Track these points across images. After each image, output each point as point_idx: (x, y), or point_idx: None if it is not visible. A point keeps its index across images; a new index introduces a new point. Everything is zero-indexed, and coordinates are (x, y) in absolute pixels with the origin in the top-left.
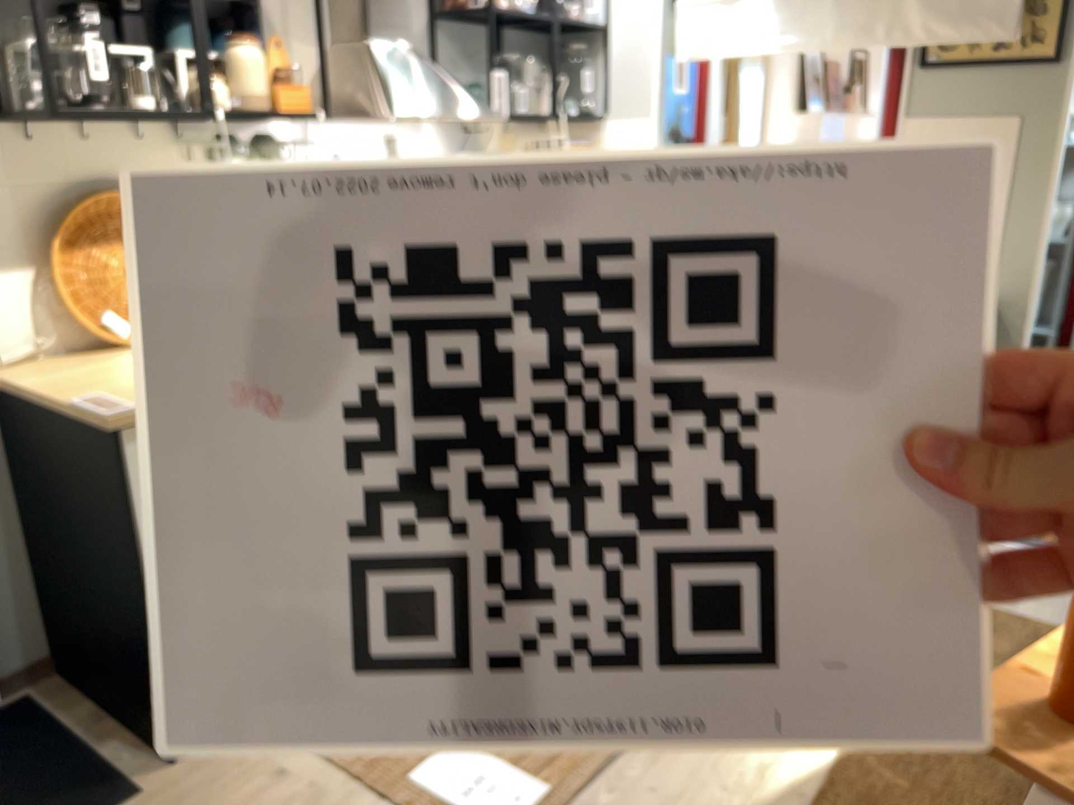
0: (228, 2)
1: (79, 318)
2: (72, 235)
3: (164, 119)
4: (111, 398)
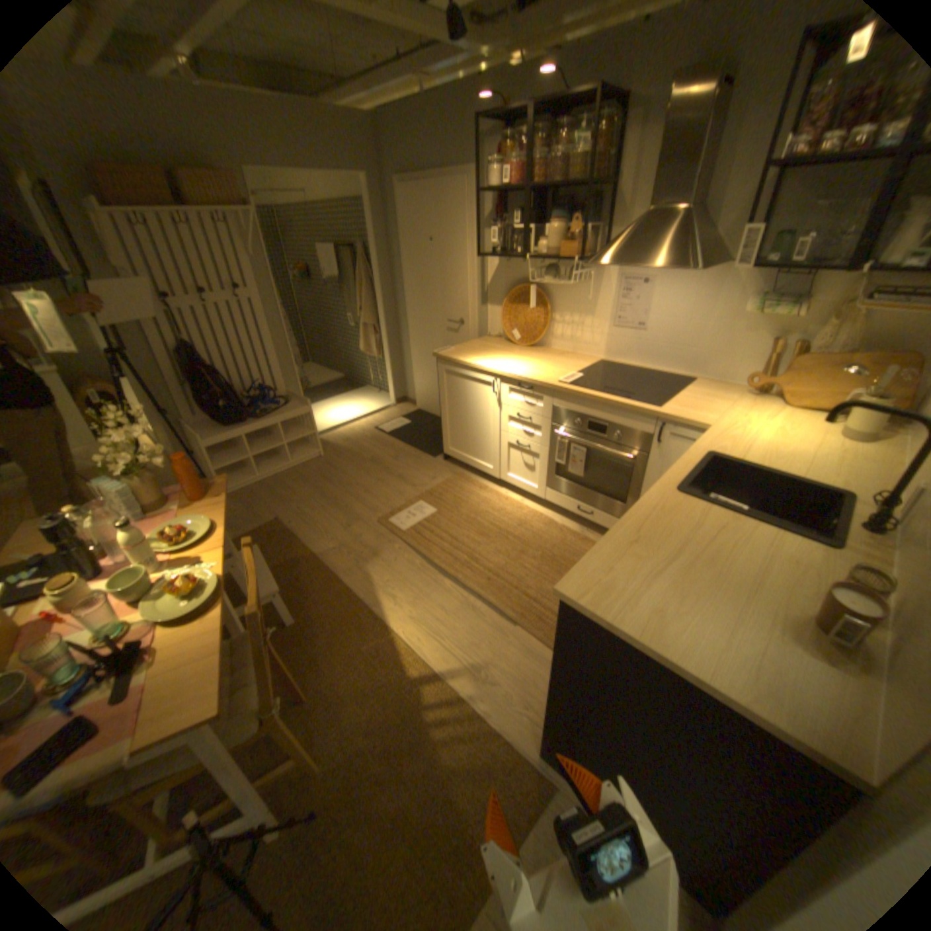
0: (599, 192)
1: (502, 328)
2: (514, 299)
3: (555, 255)
4: (449, 351)
